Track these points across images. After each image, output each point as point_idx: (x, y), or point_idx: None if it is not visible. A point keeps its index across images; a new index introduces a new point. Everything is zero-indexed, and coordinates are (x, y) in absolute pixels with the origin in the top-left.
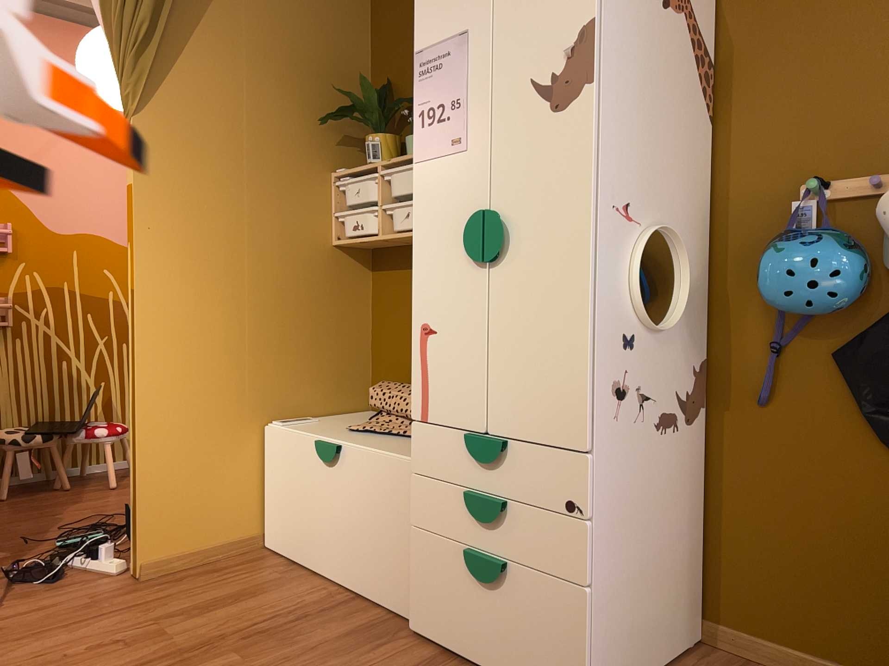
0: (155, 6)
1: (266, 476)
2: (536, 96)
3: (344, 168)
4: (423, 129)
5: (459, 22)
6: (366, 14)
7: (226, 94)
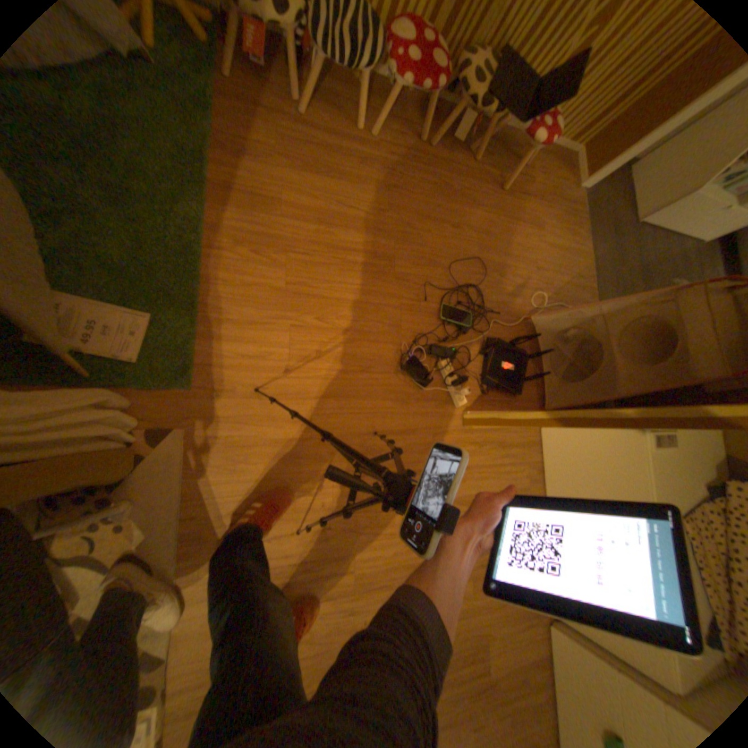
0: None
1: None
2: None
3: None
4: None
5: None
6: None
7: None
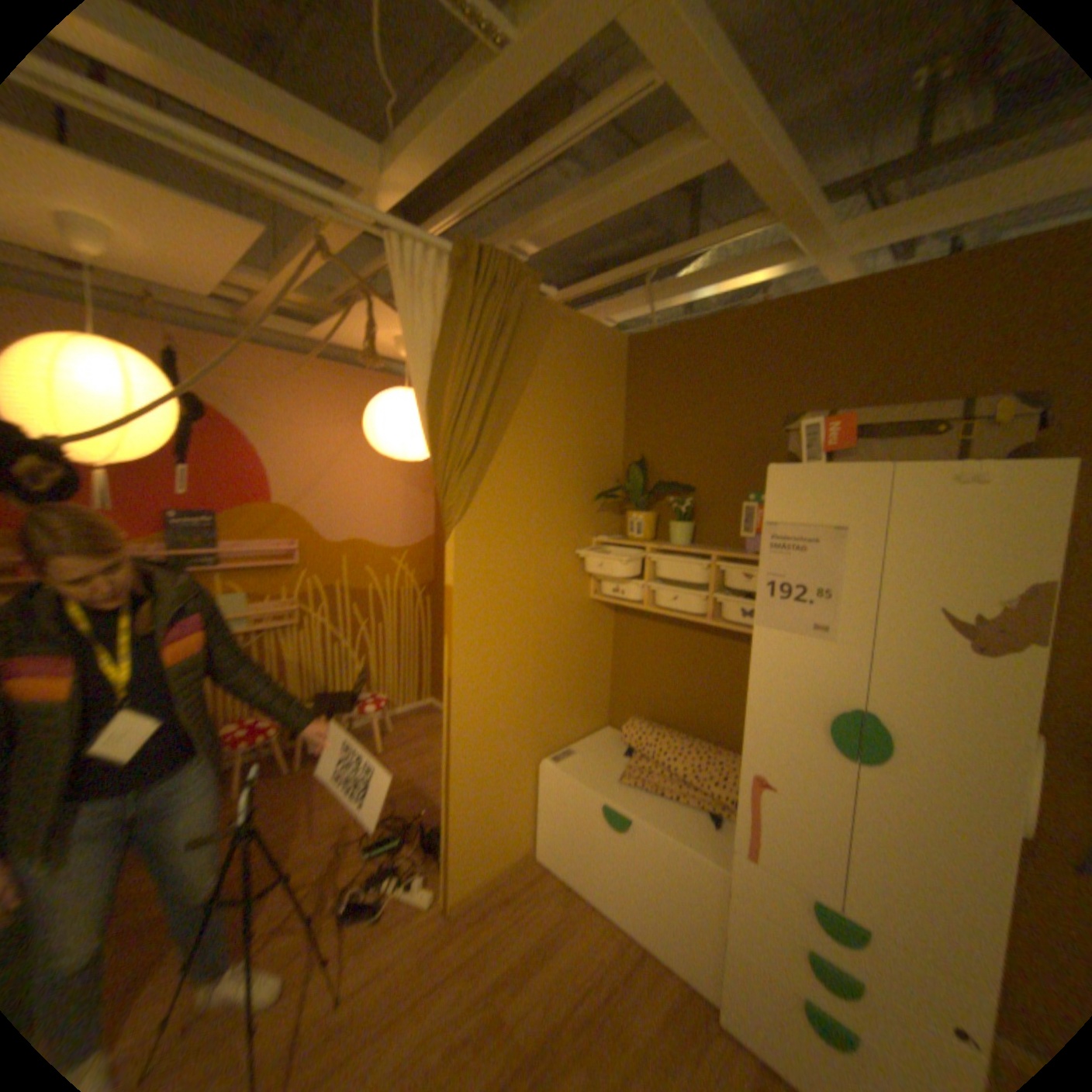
0: (478, 426)
1: (539, 801)
2: (951, 627)
3: (601, 530)
4: (773, 598)
5: (835, 513)
6: (622, 391)
7: (523, 488)
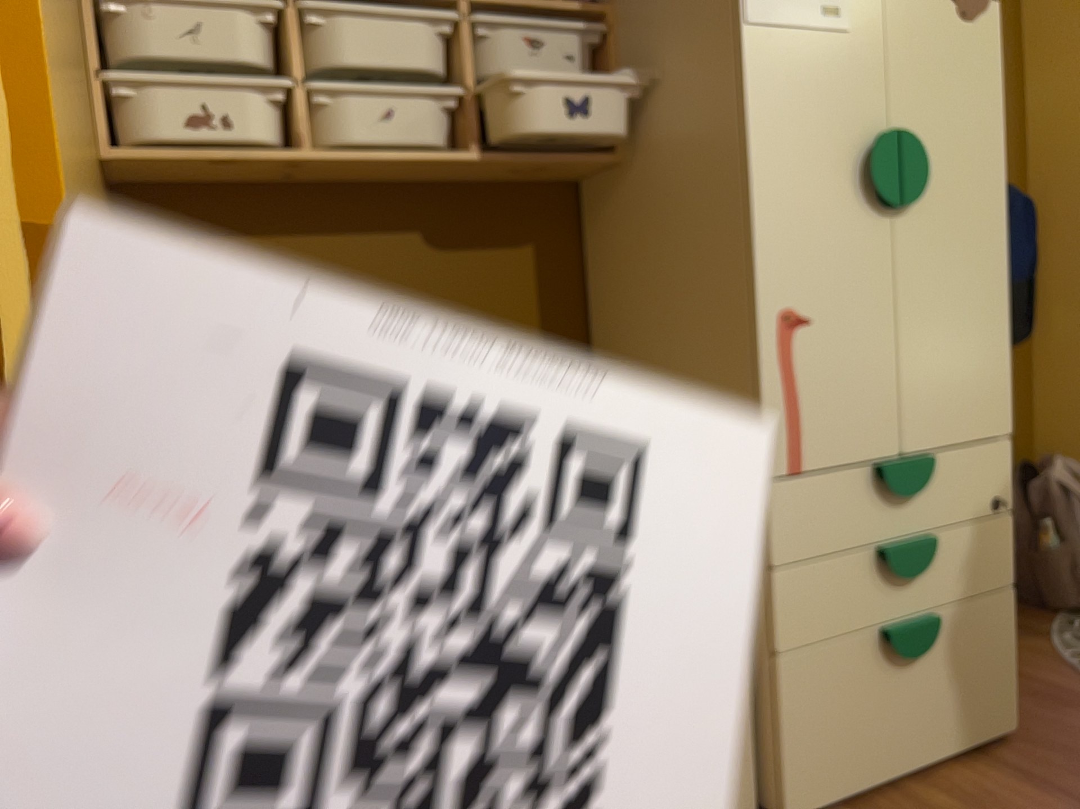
0: None
1: None
2: None
3: None
4: None
5: None
6: None
7: None
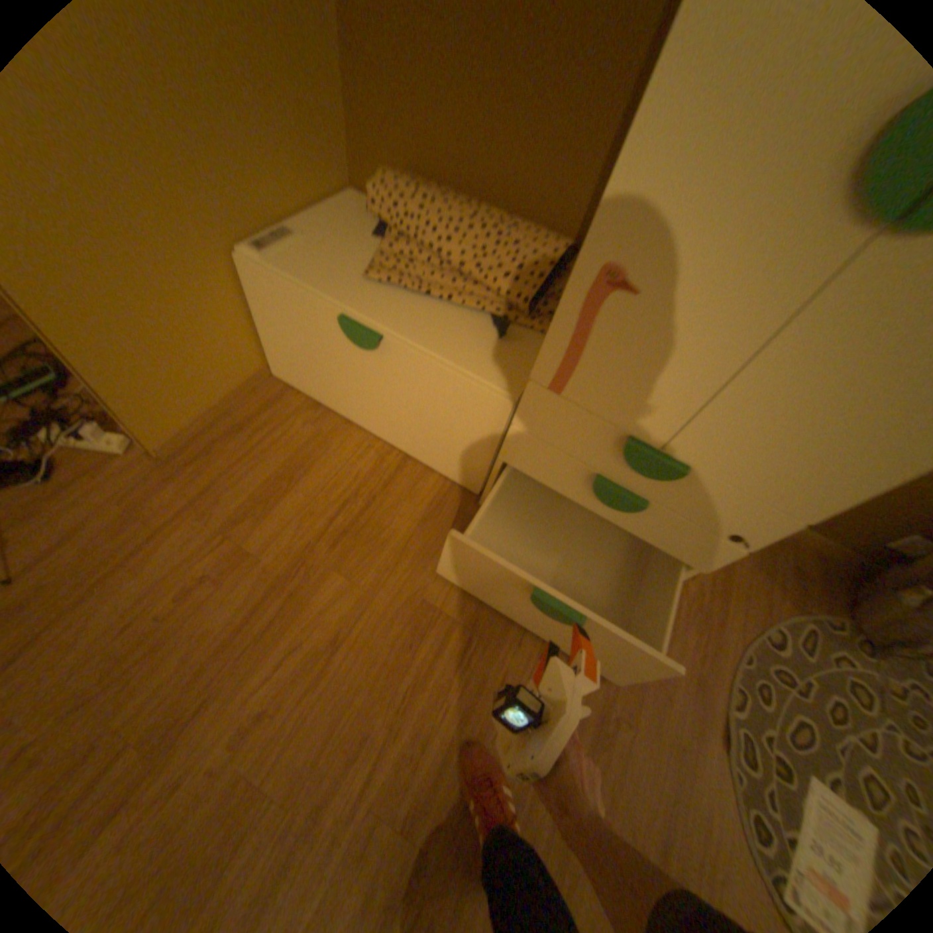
0: None
1: (252, 308)
2: None
3: None
4: None
5: None
6: None
7: None
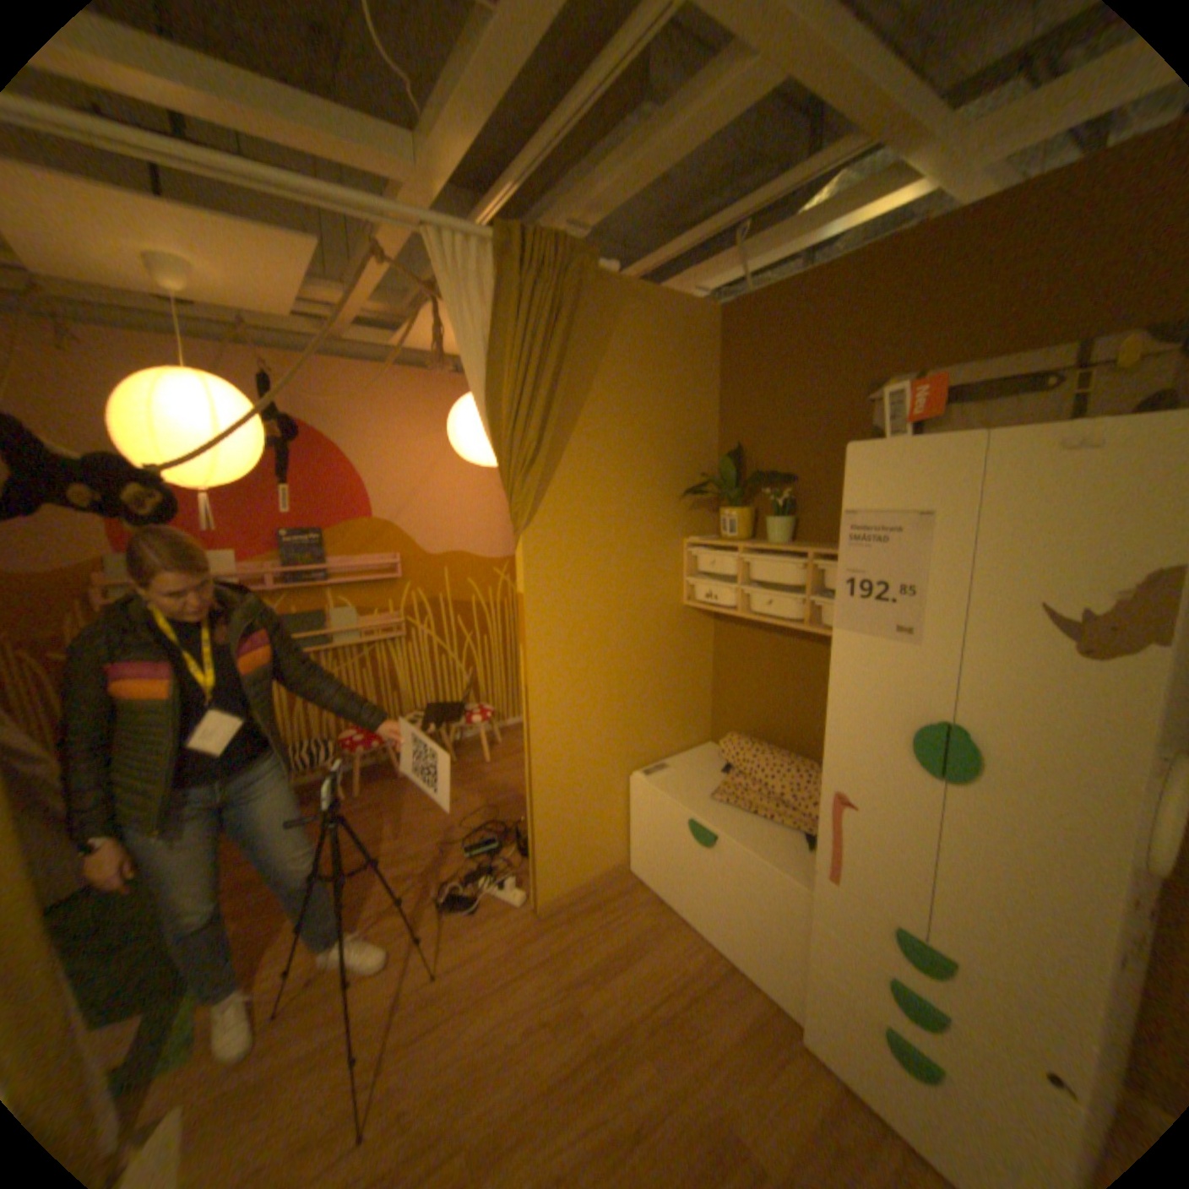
0: (538, 425)
1: (632, 814)
2: (1052, 626)
3: (693, 530)
4: (852, 597)
5: (920, 495)
6: (714, 371)
7: (596, 488)
